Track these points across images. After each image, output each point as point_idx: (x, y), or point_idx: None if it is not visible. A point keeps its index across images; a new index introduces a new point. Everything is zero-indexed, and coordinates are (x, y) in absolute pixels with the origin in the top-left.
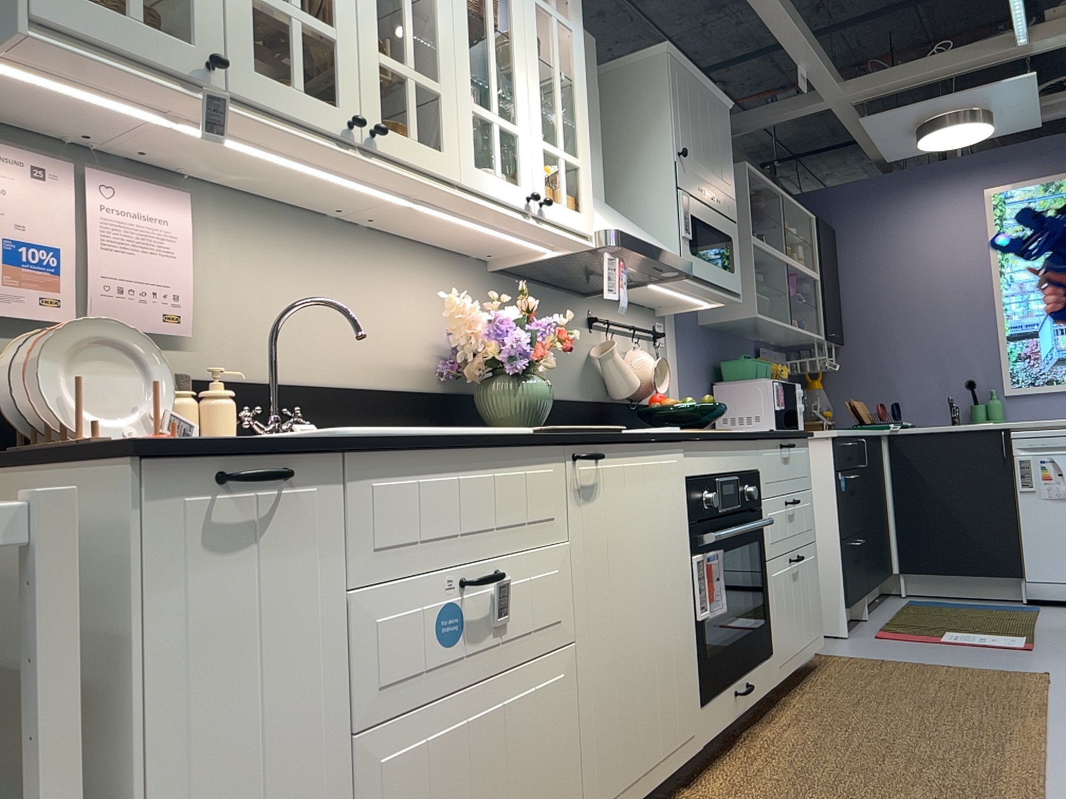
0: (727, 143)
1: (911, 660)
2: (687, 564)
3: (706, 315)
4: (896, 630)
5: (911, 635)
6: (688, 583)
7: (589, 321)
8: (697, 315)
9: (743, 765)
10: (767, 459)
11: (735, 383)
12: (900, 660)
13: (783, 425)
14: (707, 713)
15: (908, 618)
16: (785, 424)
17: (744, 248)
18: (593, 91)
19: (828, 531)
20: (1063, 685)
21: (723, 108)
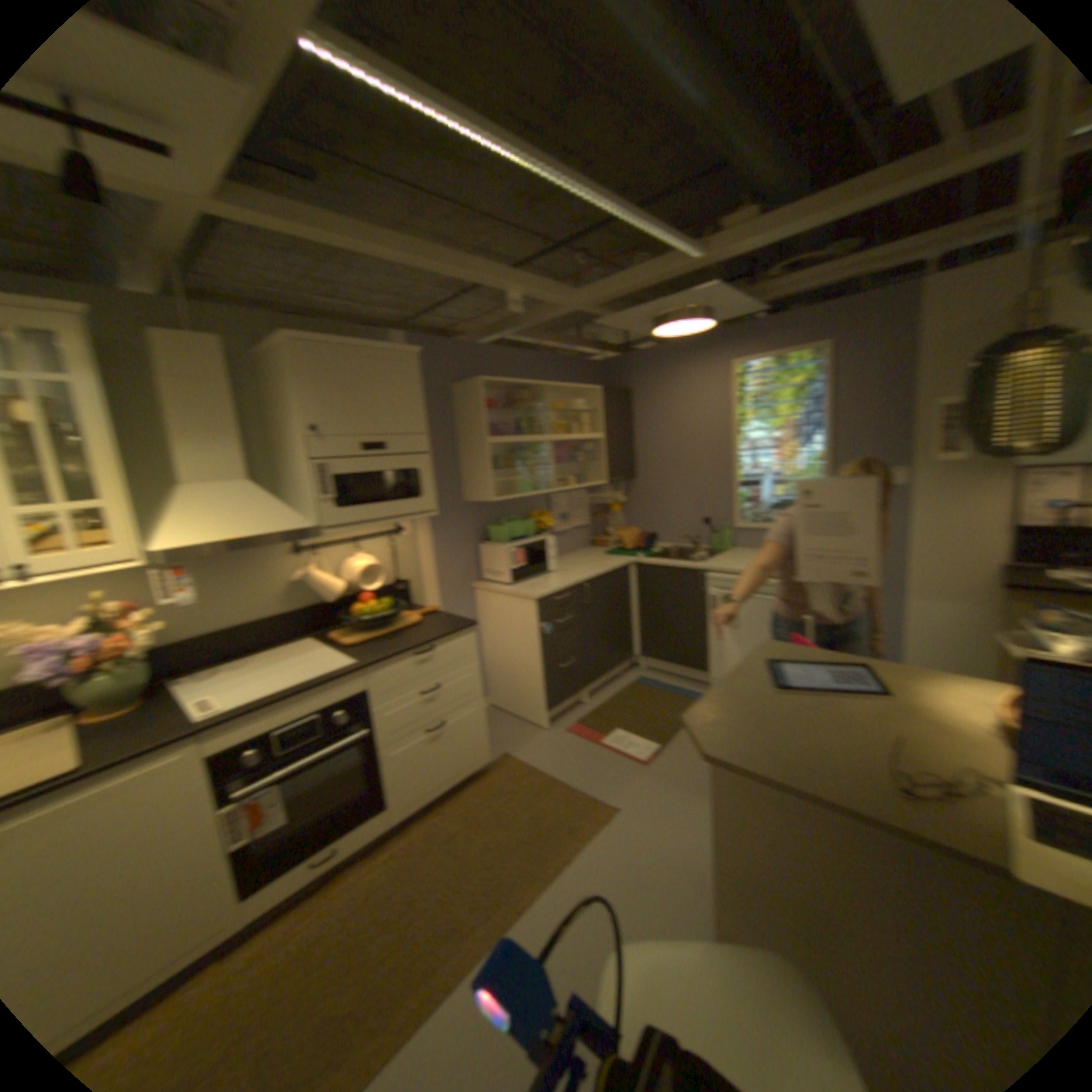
0: (411, 390)
1: (554, 776)
2: (210, 822)
3: (470, 498)
4: (589, 726)
5: (591, 735)
6: (213, 835)
7: (297, 552)
8: (463, 498)
9: (296, 926)
10: (386, 678)
11: (497, 544)
12: (545, 777)
13: (526, 578)
14: (254, 903)
15: (615, 708)
16: (527, 577)
17: (486, 449)
18: (221, 389)
19: (538, 664)
20: (613, 836)
21: (407, 359)
